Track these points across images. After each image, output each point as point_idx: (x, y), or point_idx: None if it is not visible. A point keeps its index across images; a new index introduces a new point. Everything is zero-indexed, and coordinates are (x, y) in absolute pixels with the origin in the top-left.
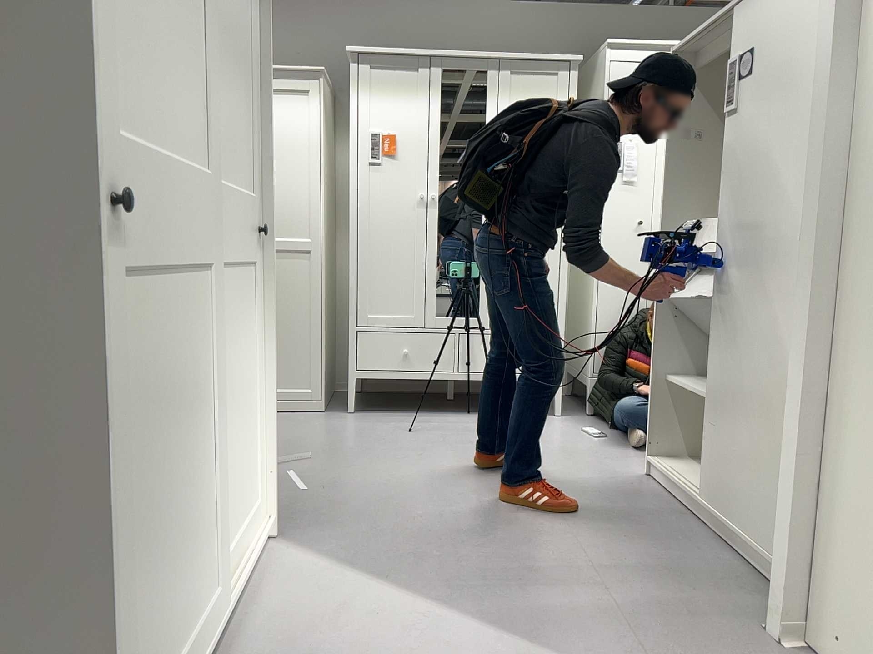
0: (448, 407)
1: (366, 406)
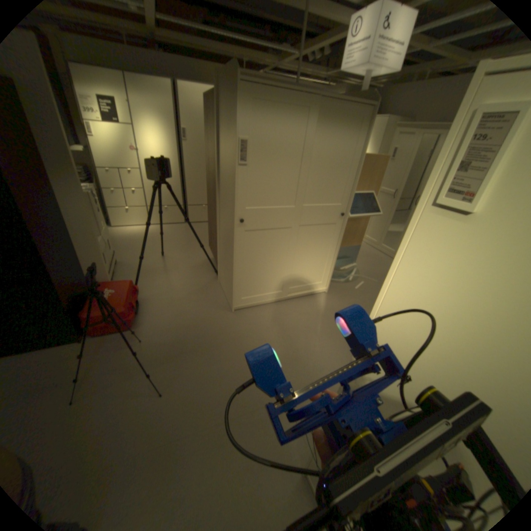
0: None
1: None
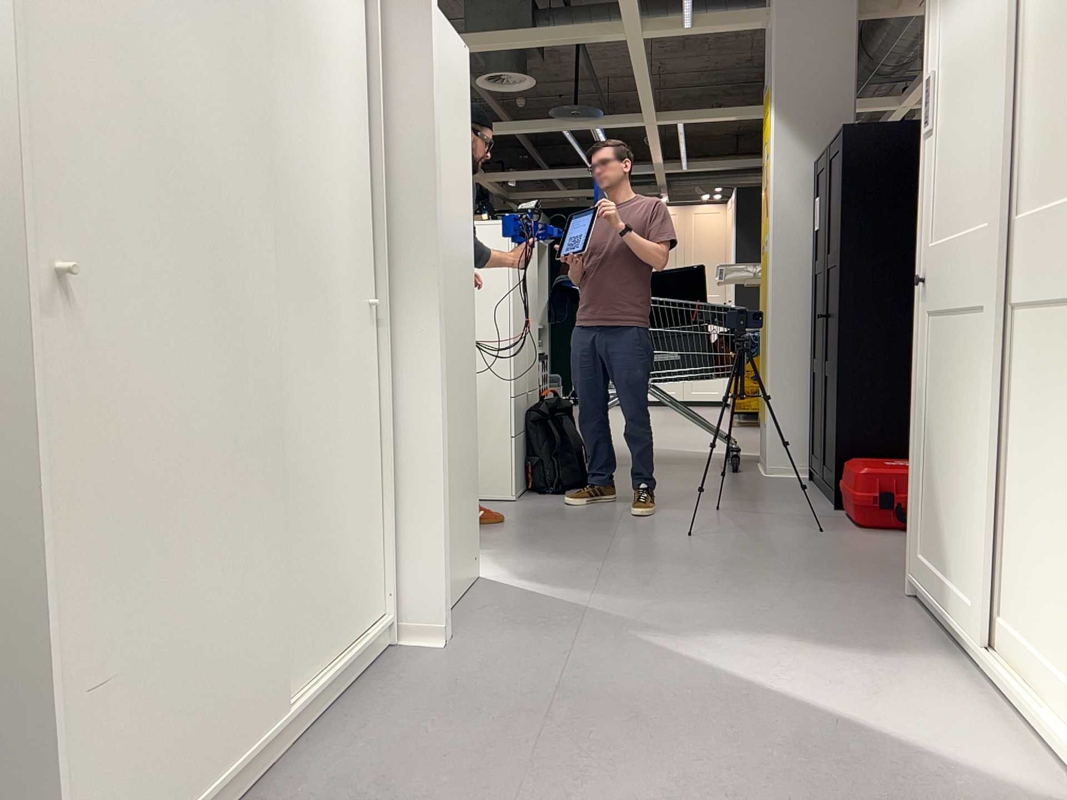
0: None
1: None
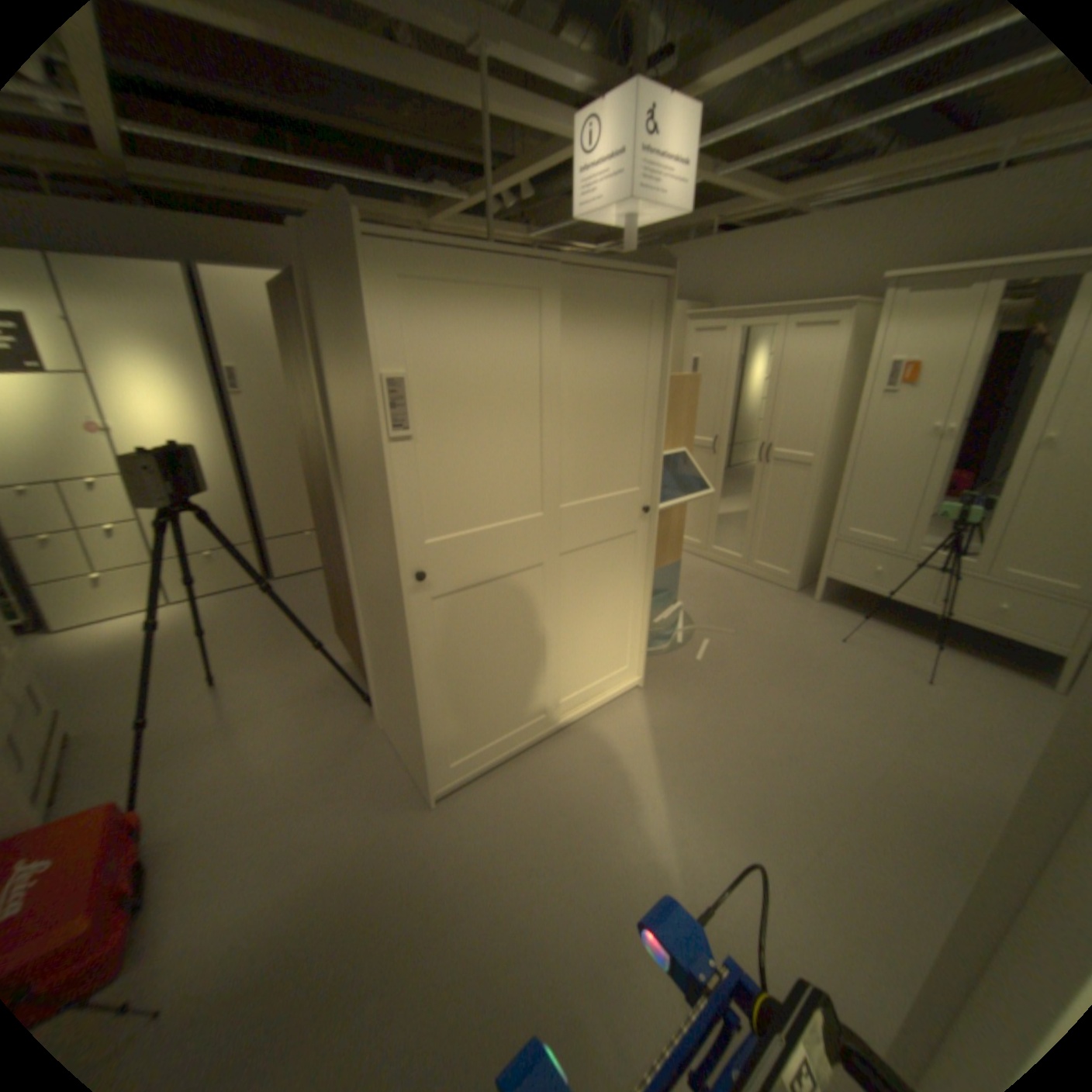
0: (925, 627)
1: (842, 597)
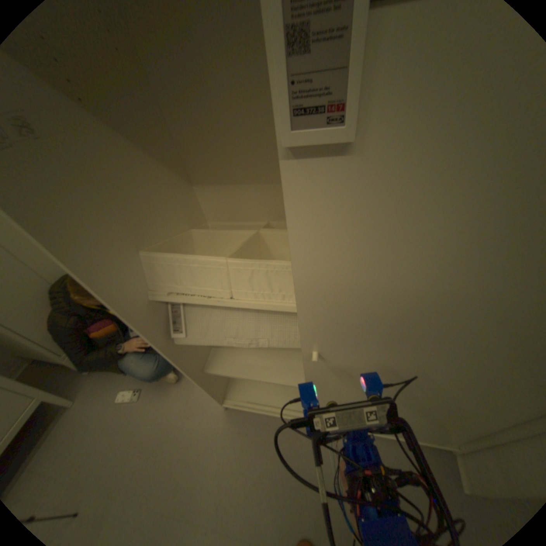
0: None
1: None
